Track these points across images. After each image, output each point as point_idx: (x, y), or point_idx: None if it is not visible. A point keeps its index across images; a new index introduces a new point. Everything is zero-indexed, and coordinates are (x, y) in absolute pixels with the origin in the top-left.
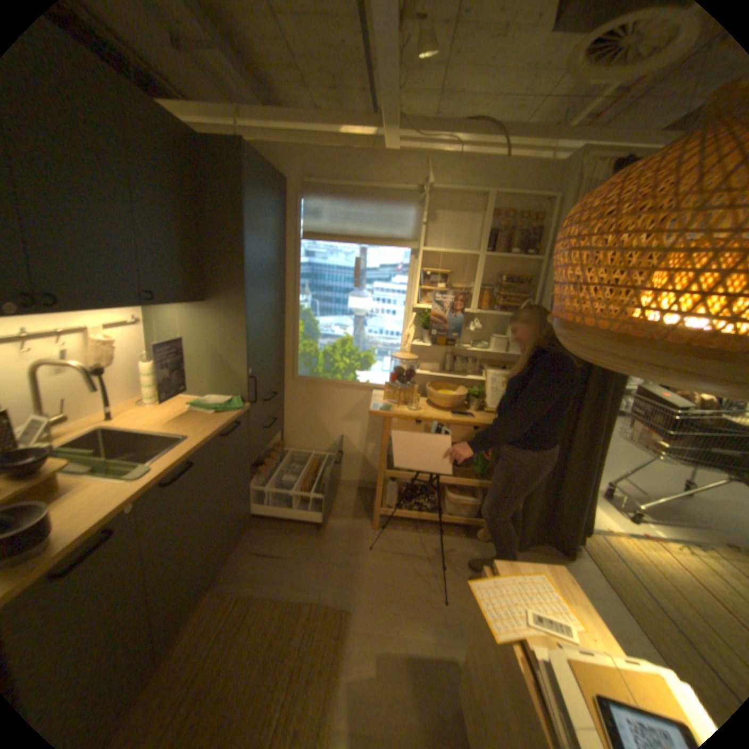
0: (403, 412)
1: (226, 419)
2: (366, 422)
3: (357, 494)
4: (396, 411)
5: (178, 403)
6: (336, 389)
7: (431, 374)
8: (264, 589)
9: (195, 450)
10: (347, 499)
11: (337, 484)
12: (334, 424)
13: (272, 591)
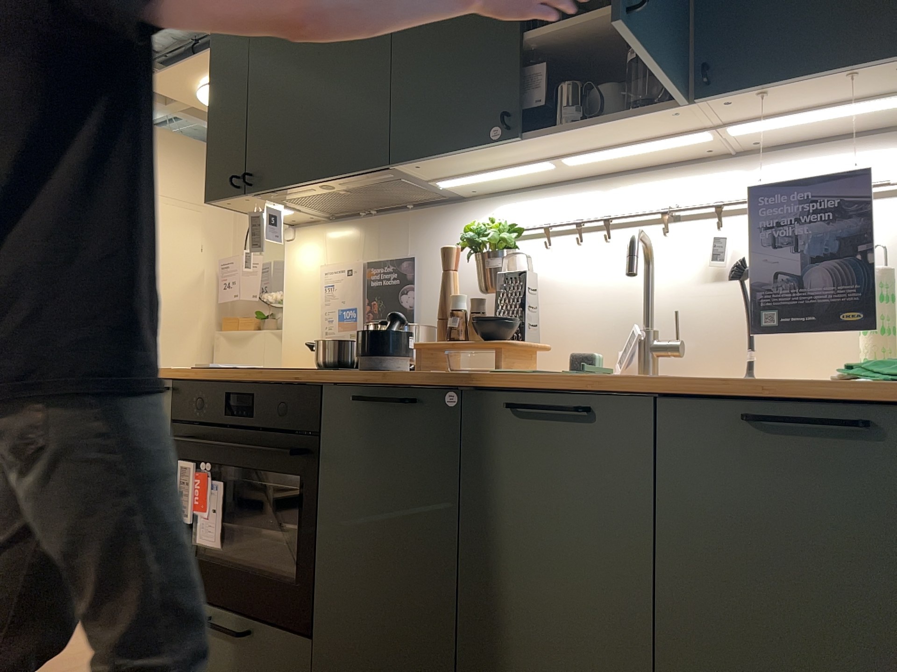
0: None
1: (824, 390)
2: None
3: None
4: None
5: None
6: None
7: None
8: None
9: (615, 387)
10: None
11: None
12: None
13: None
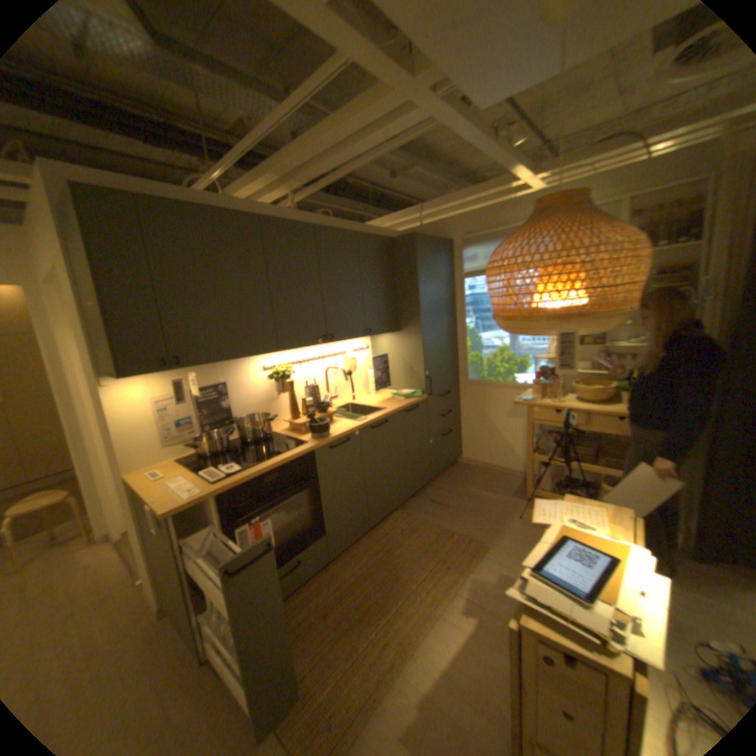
0: (545, 403)
1: (410, 402)
2: (528, 418)
3: (523, 482)
4: (539, 402)
5: (388, 394)
6: (499, 389)
7: (588, 373)
8: (434, 519)
9: (389, 414)
10: (512, 484)
11: (506, 472)
12: (500, 419)
13: (438, 522)
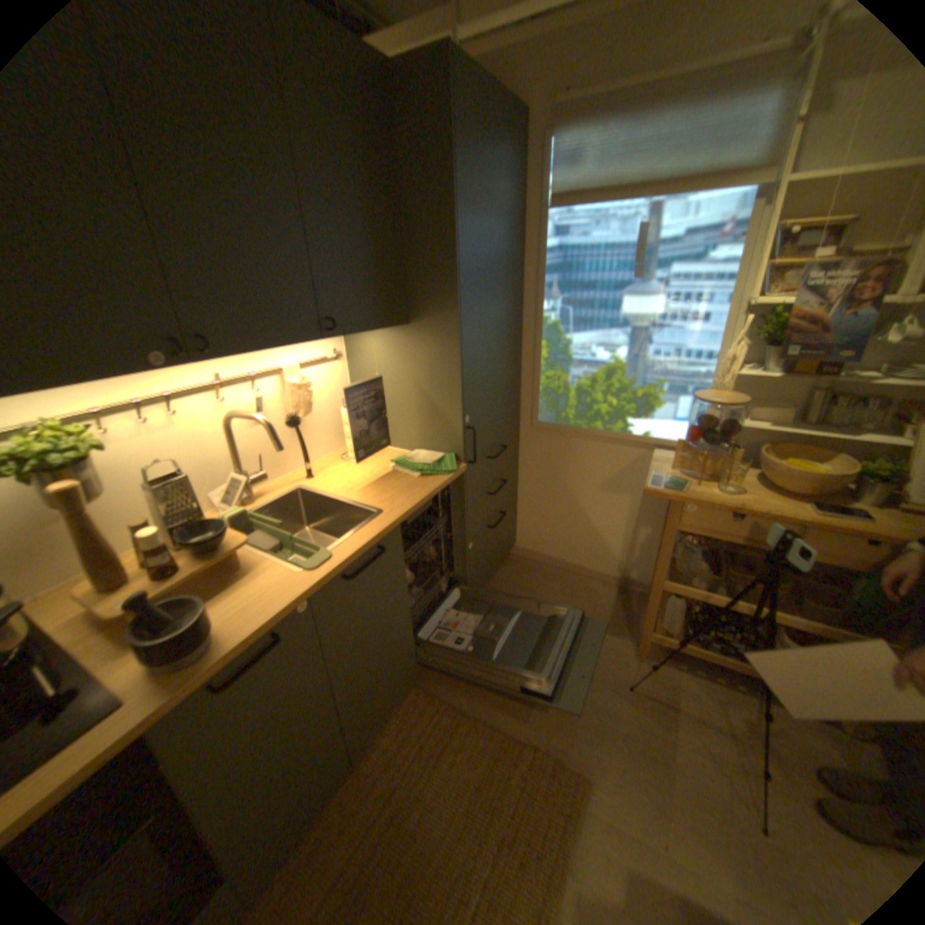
0: (711, 495)
1: (433, 486)
2: (639, 496)
3: (617, 595)
4: (696, 491)
5: (384, 457)
6: (594, 443)
7: (775, 426)
8: (478, 704)
9: (388, 530)
10: (601, 601)
11: (588, 576)
12: (588, 493)
13: (487, 711)
